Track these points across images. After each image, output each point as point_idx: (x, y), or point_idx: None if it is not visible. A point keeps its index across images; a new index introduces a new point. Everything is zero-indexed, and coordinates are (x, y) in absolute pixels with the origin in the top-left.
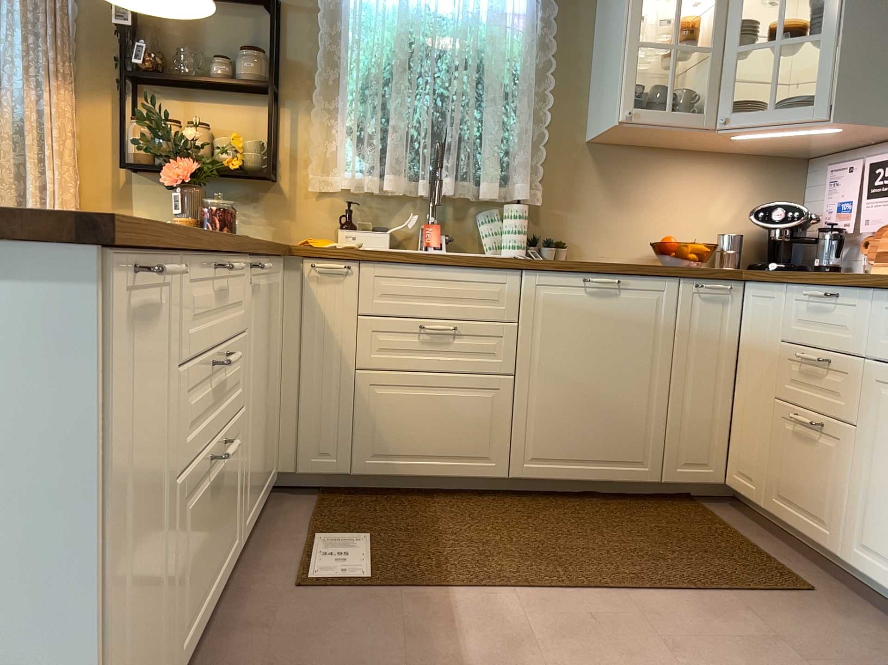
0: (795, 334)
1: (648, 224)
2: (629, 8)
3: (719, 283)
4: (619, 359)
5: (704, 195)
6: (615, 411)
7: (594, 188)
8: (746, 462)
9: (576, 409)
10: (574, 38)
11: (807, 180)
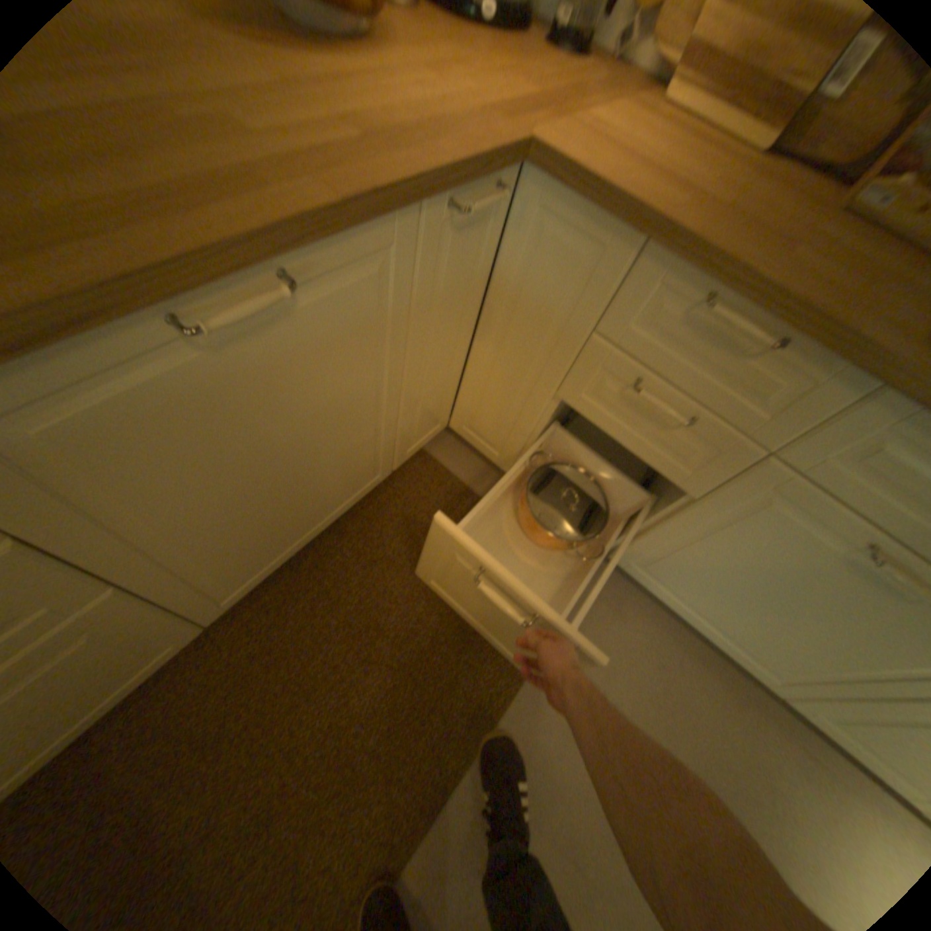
0: (634, 338)
1: None
2: None
3: (488, 177)
4: (325, 412)
5: None
6: (333, 467)
7: None
8: (486, 424)
9: (273, 512)
10: None
11: None
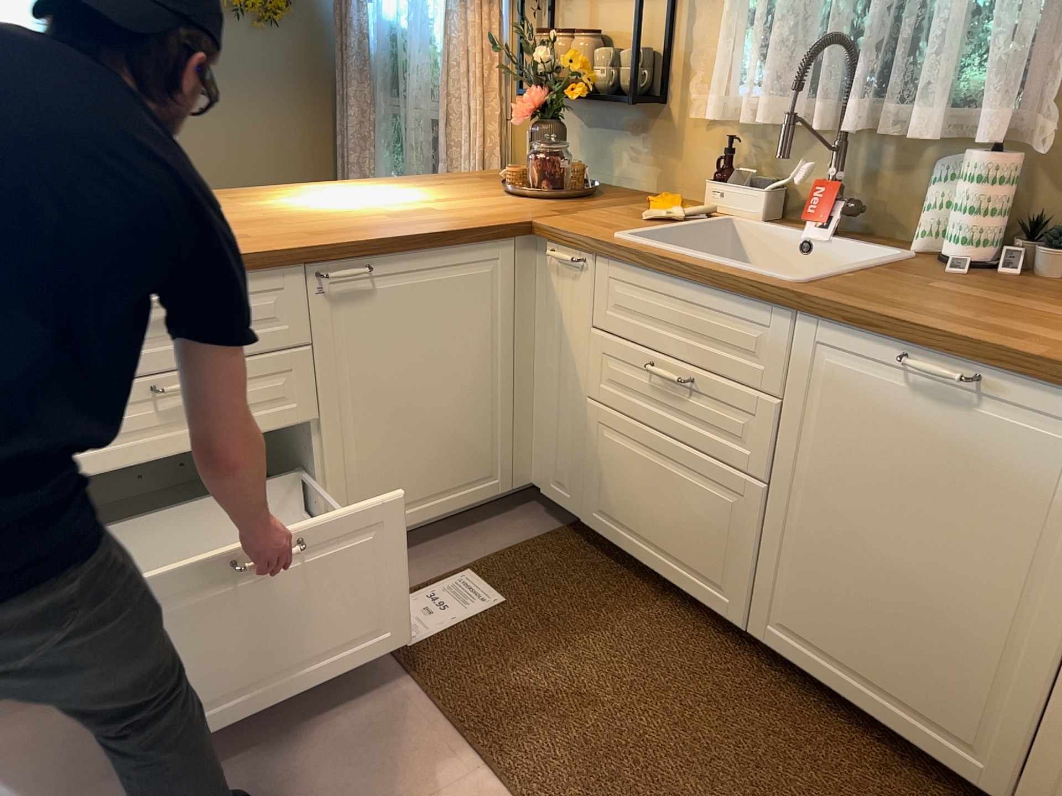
0: None
1: None
2: None
3: None
4: (953, 535)
5: None
6: (929, 625)
7: None
8: None
9: (855, 585)
10: None
11: None
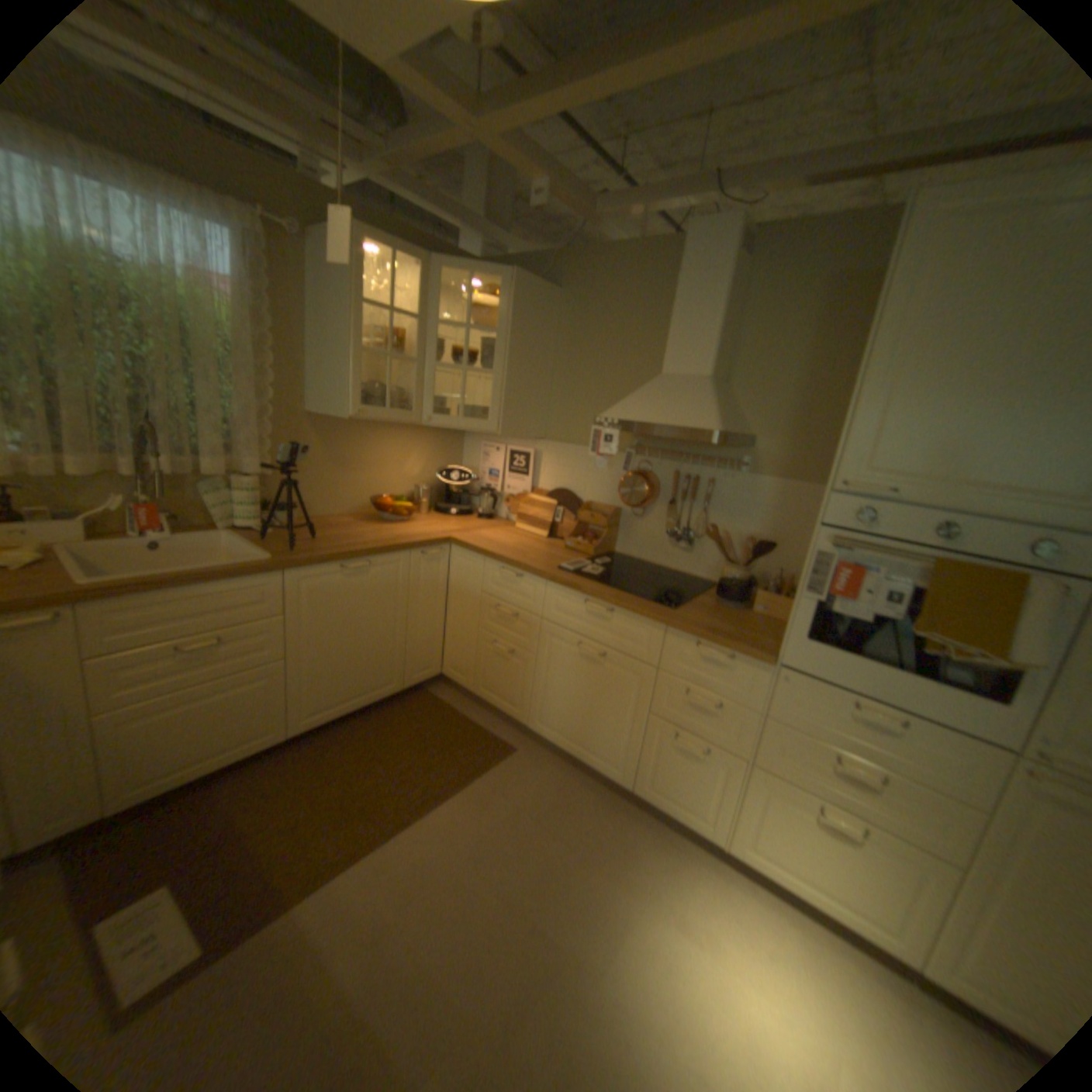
0: (491, 591)
1: (361, 481)
2: (350, 316)
3: (434, 548)
4: (371, 619)
5: (400, 456)
6: (370, 657)
7: (315, 454)
8: (457, 662)
9: (340, 667)
10: (283, 313)
11: (463, 442)
